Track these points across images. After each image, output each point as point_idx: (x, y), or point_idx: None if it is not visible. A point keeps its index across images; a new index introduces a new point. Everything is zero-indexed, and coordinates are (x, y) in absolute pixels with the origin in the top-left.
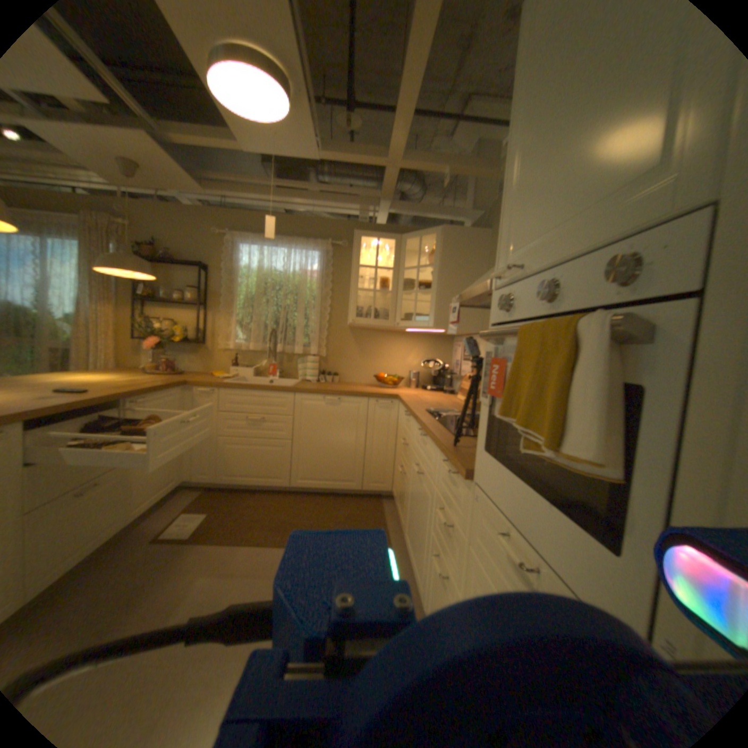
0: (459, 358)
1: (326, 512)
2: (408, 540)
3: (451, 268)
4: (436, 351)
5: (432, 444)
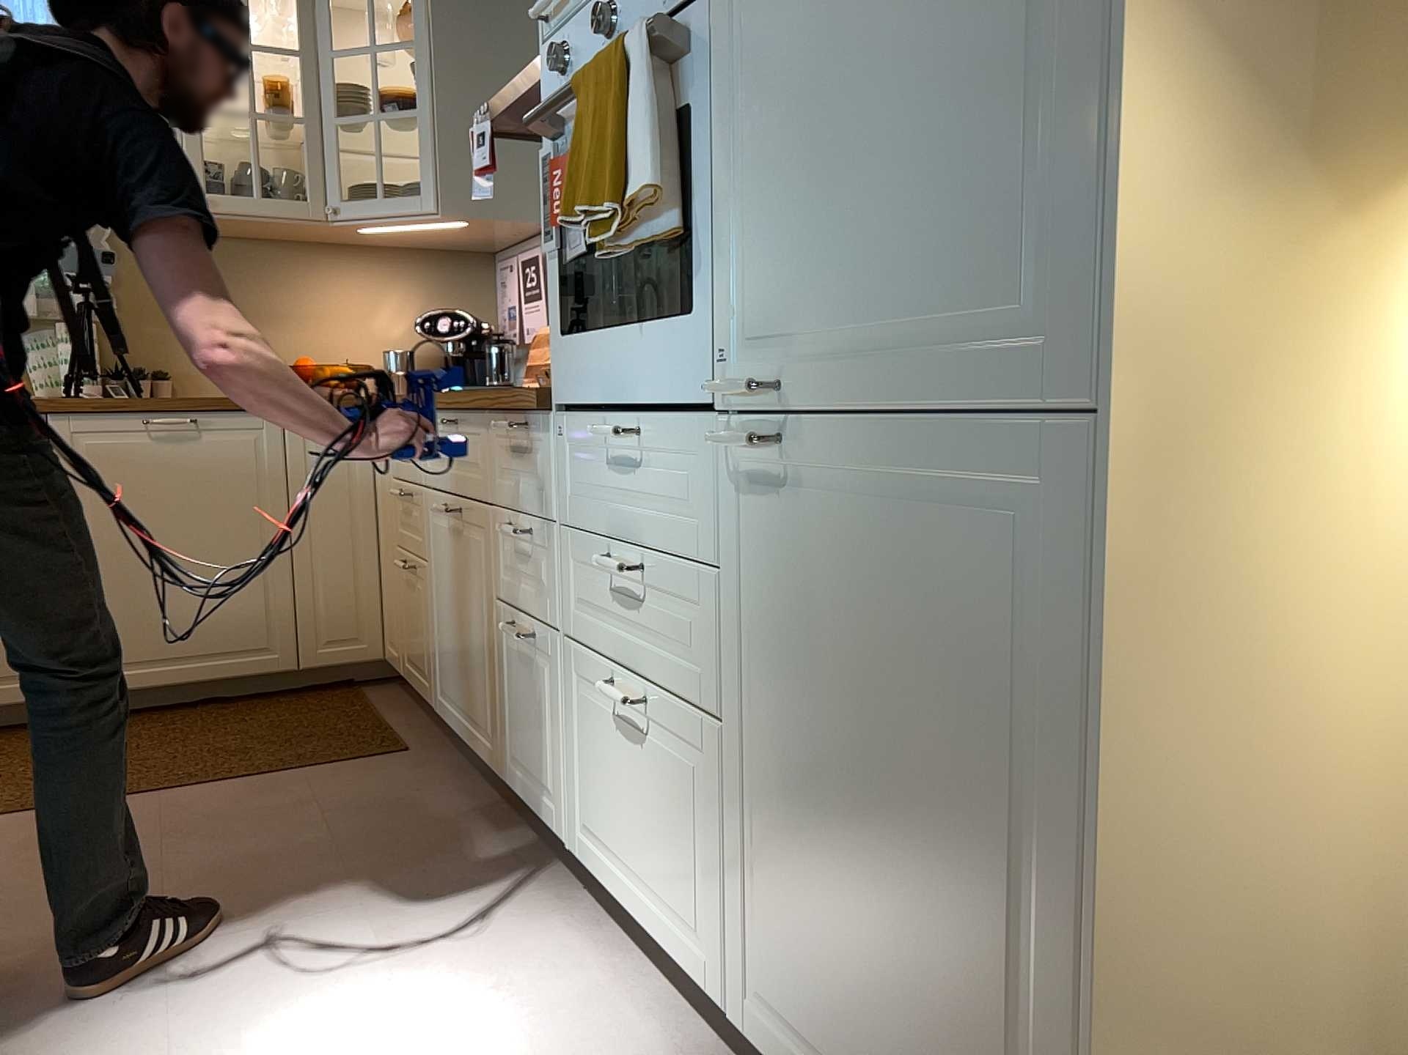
0: (516, 295)
1: (208, 730)
2: (446, 696)
3: (463, 51)
4: (454, 290)
5: (473, 422)
